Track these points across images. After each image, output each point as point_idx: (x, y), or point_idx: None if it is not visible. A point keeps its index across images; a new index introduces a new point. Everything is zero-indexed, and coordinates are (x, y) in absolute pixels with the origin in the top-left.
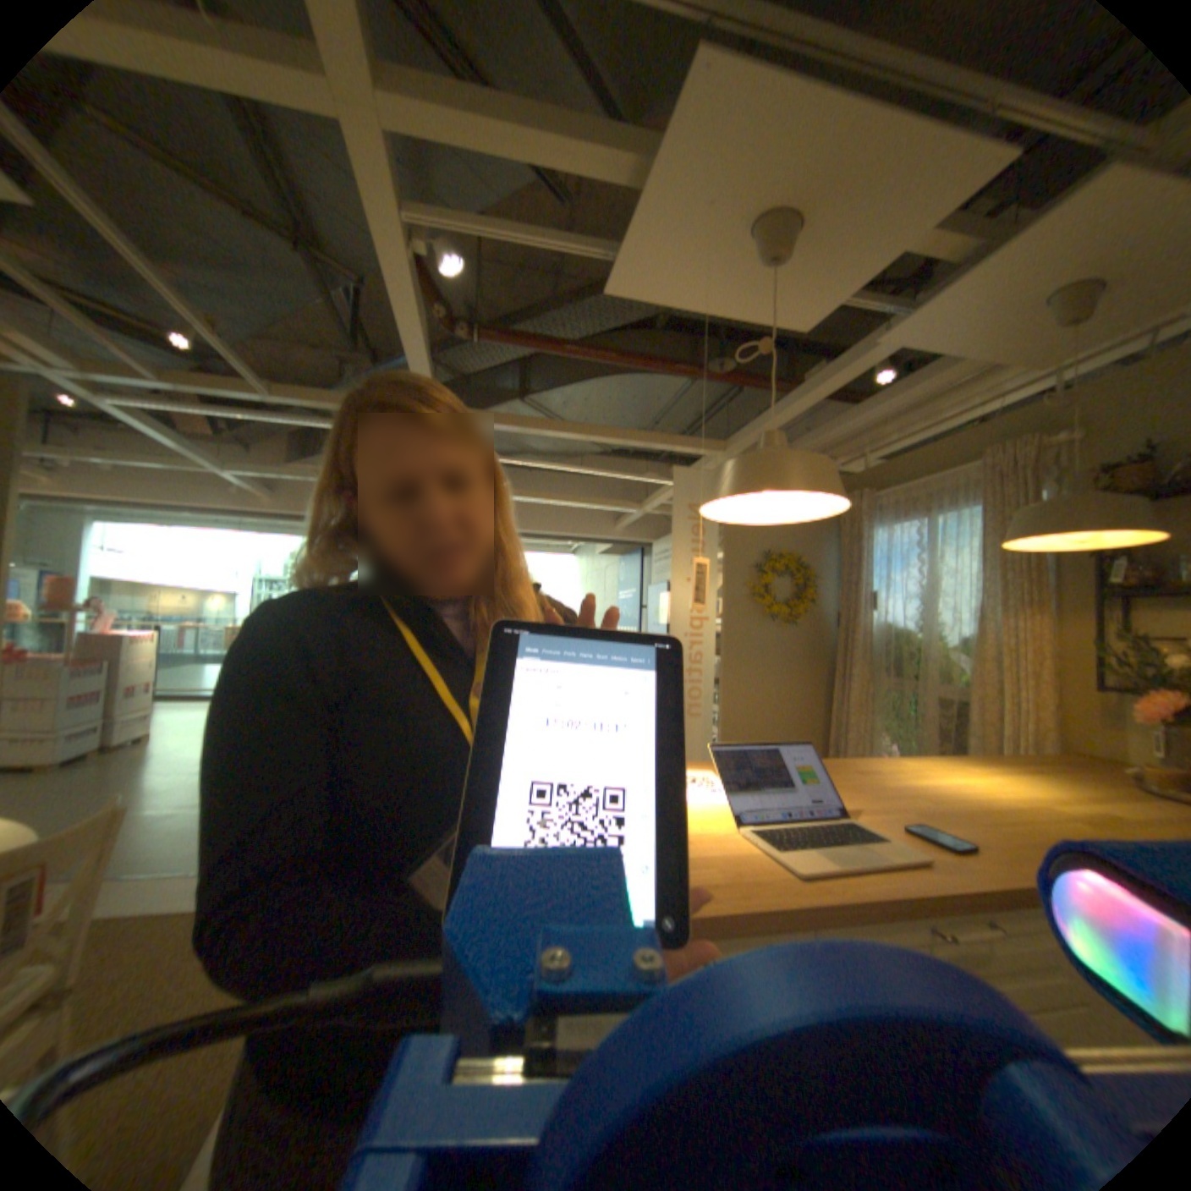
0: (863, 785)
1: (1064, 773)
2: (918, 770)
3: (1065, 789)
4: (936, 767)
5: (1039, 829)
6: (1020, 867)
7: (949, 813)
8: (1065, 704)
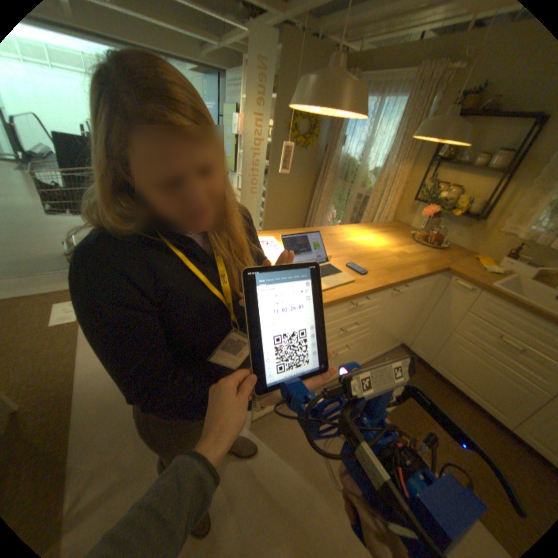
0: (329, 242)
1: (392, 232)
2: (347, 232)
3: (391, 240)
4: (353, 231)
5: (383, 260)
6: (377, 278)
7: (358, 255)
8: (400, 202)
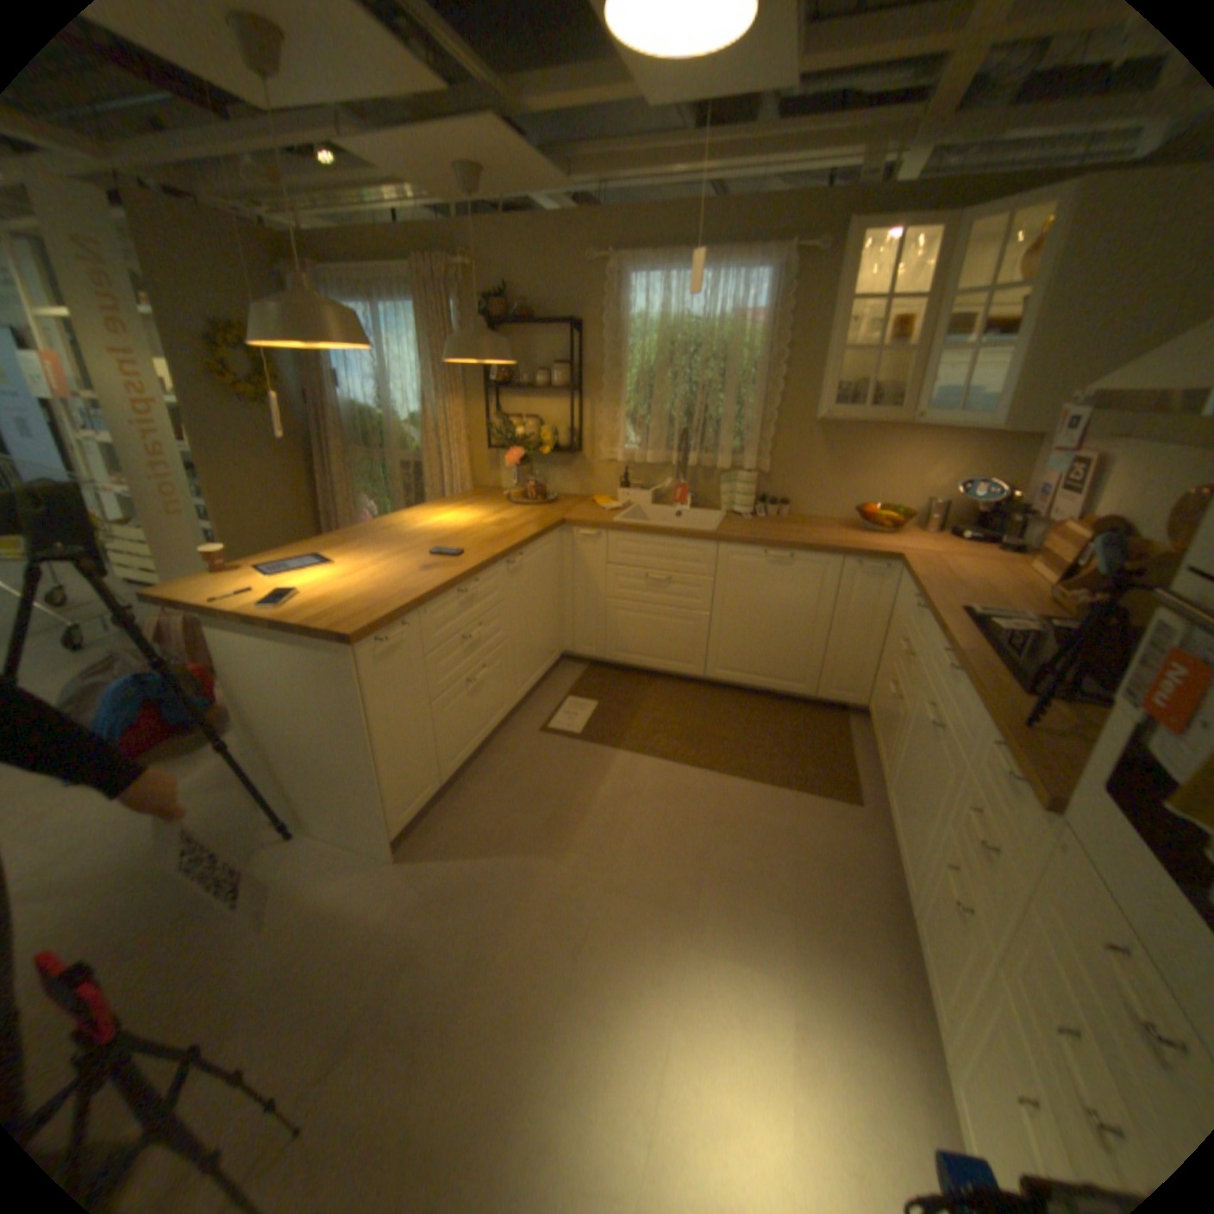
0: (389, 538)
1: (478, 503)
2: (411, 520)
3: (481, 512)
4: (419, 516)
5: (478, 536)
6: (479, 555)
7: (440, 540)
8: (471, 460)
